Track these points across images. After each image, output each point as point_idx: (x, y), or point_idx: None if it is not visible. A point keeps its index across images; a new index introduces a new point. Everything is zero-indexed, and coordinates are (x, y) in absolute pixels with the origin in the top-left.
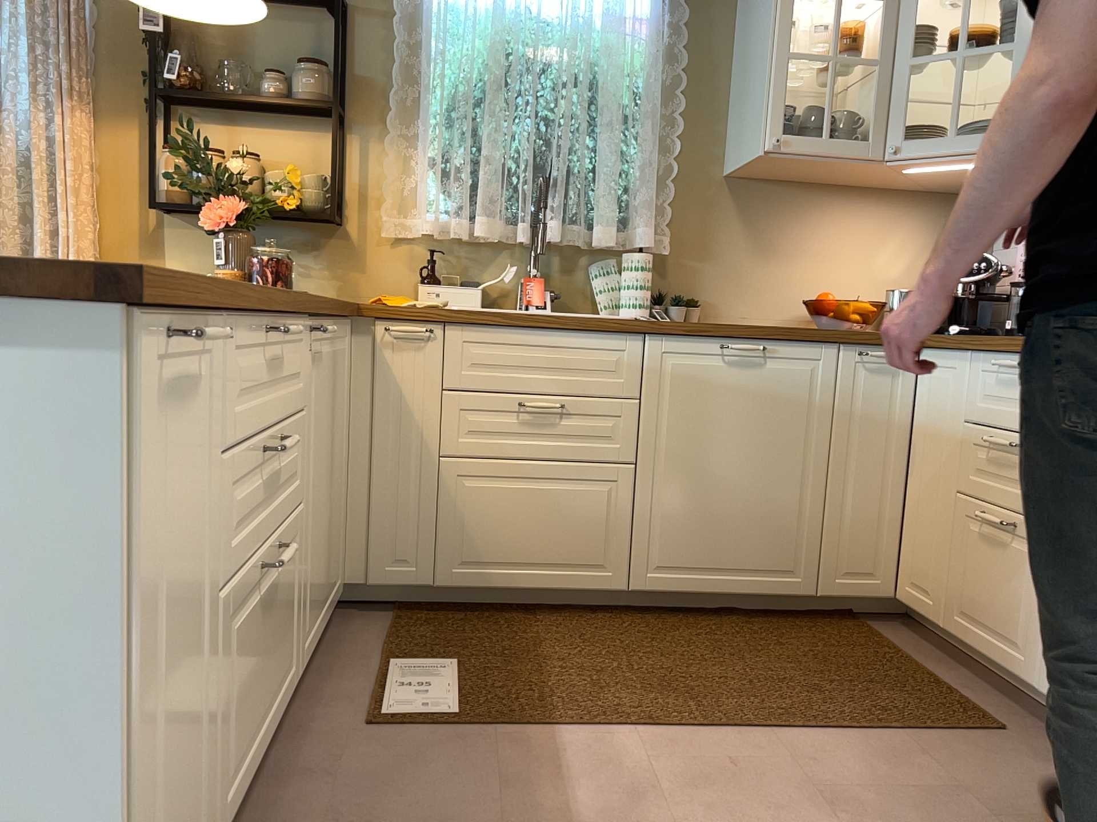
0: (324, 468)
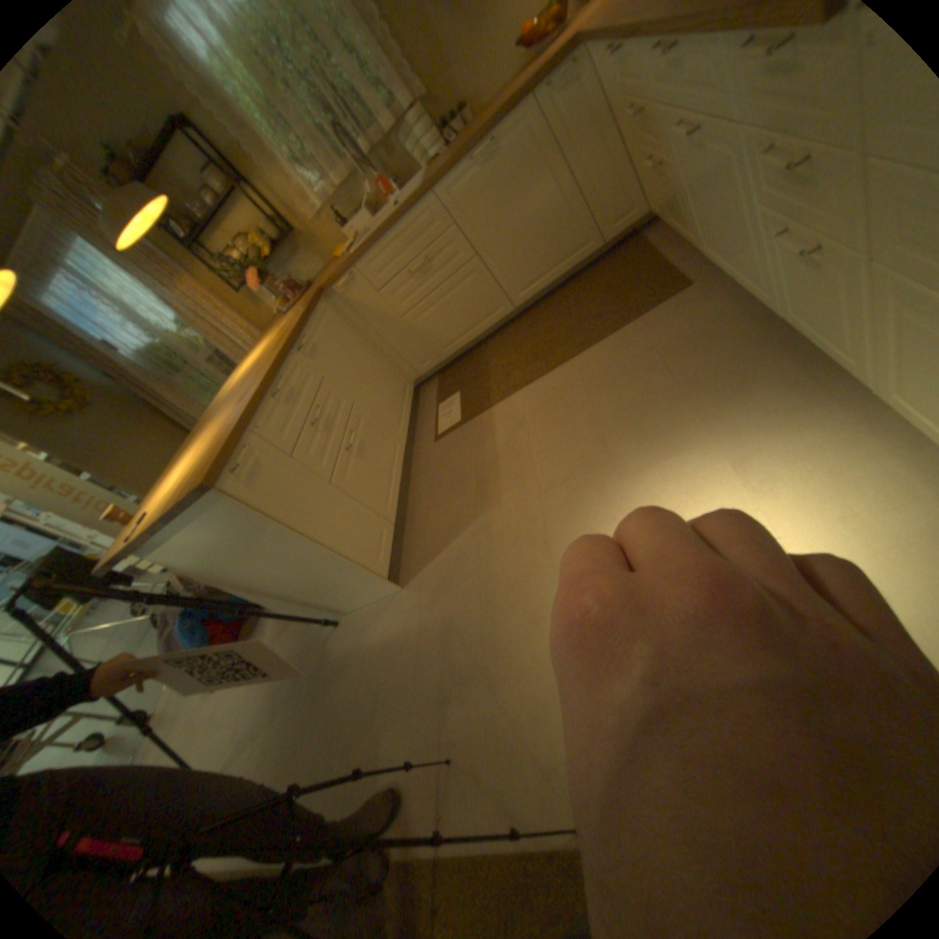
0: (360, 369)
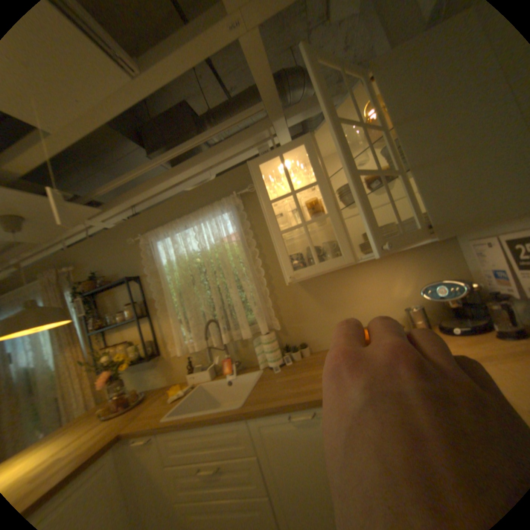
0: None
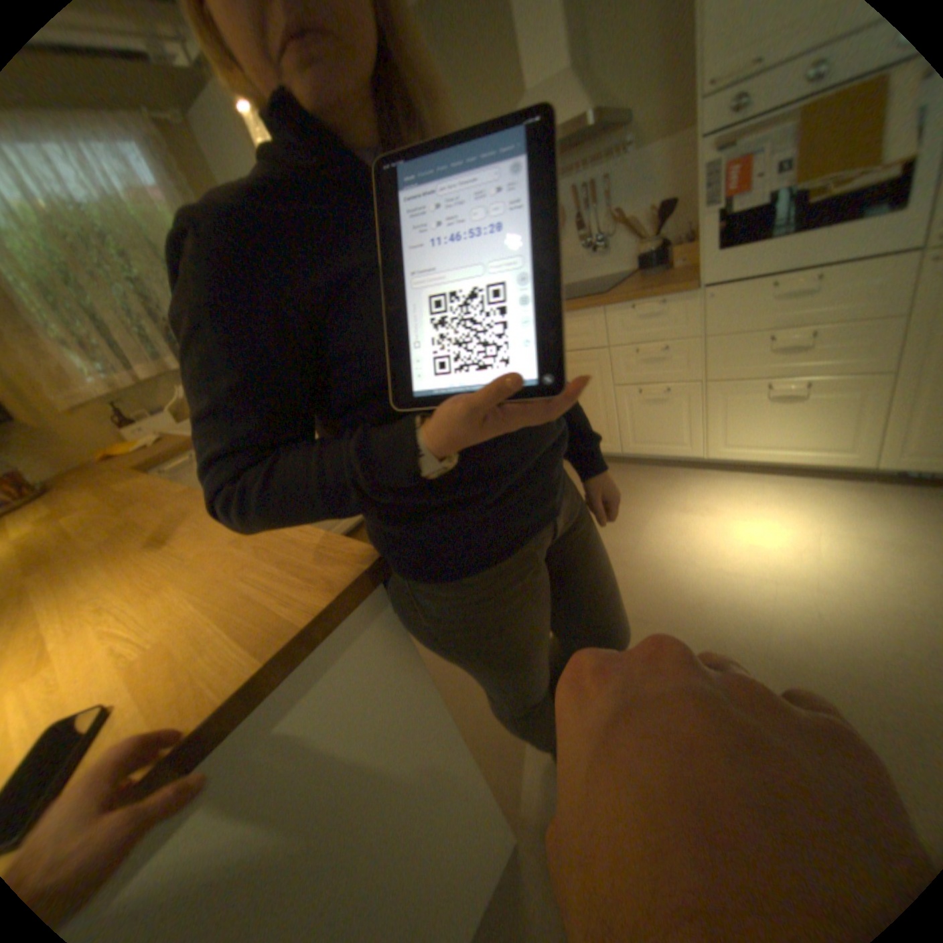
0: None
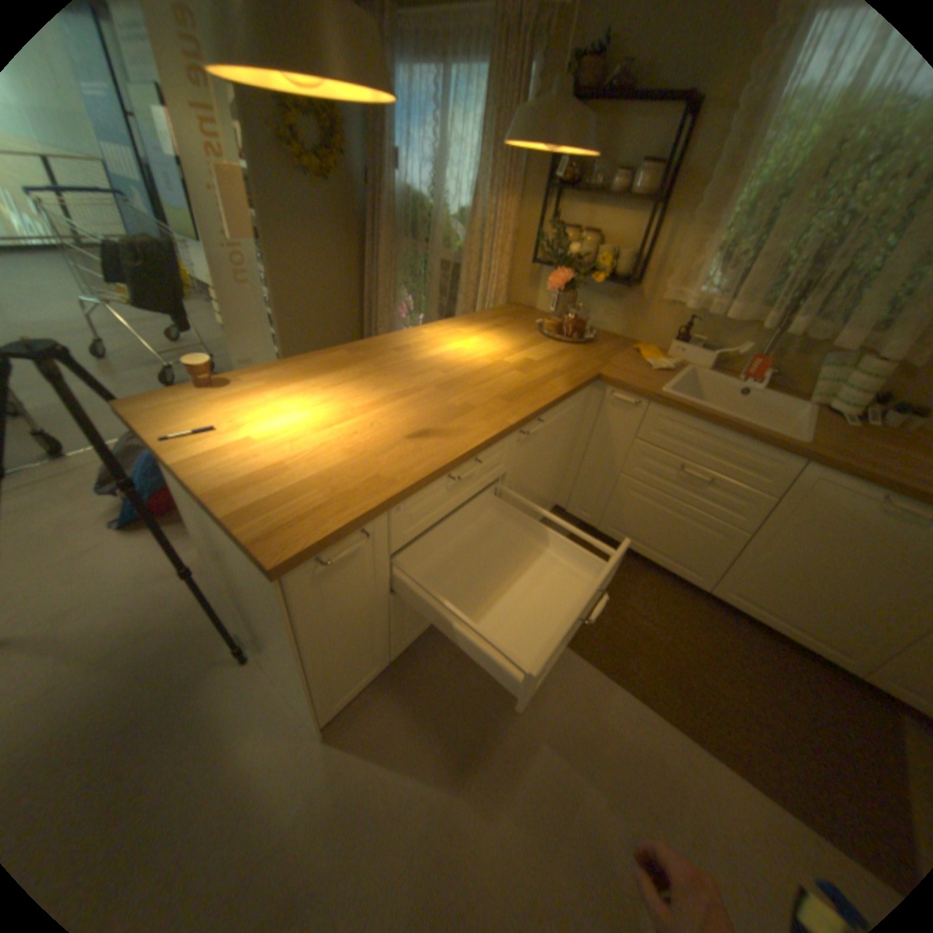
0: (536, 476)
